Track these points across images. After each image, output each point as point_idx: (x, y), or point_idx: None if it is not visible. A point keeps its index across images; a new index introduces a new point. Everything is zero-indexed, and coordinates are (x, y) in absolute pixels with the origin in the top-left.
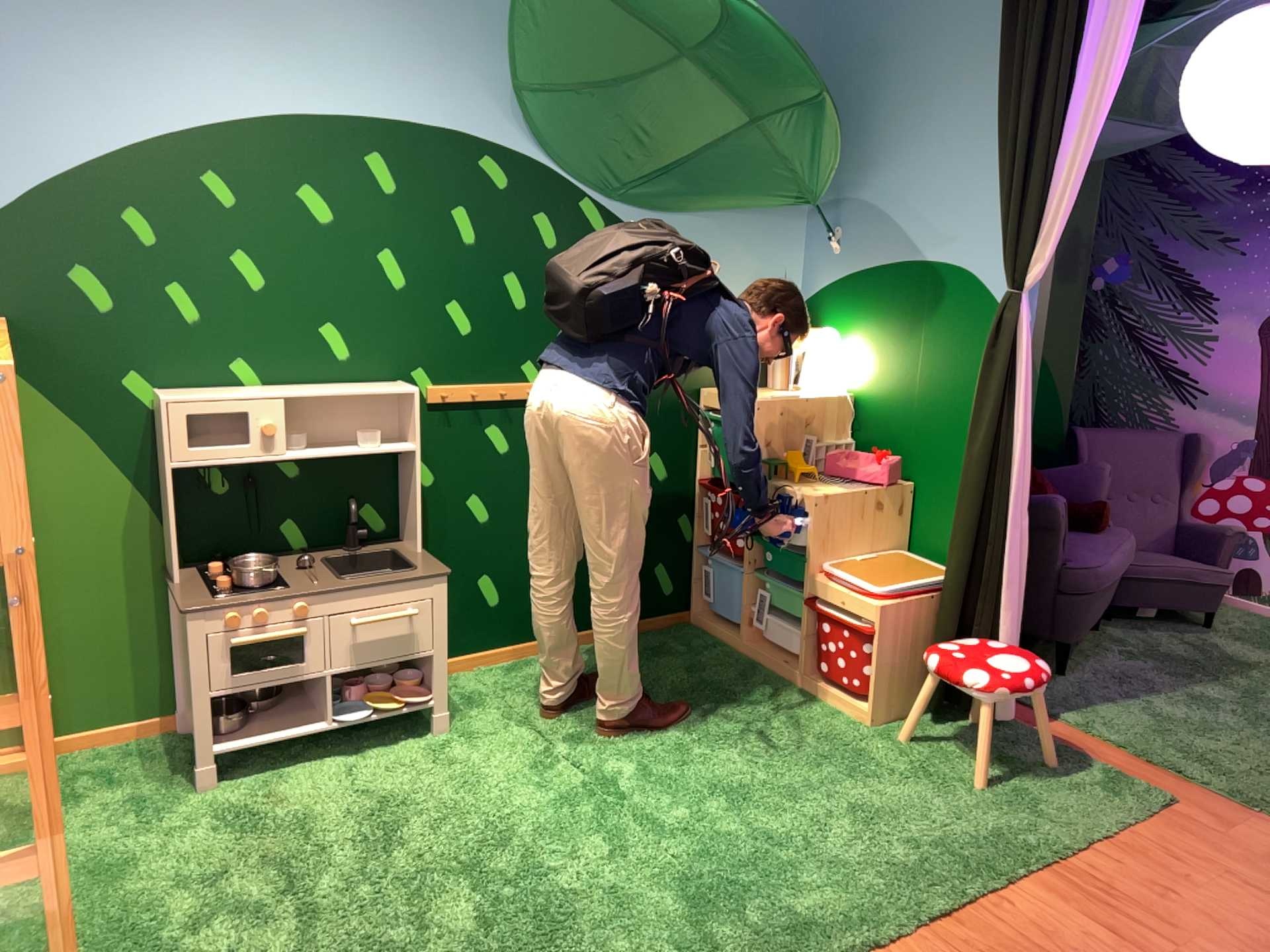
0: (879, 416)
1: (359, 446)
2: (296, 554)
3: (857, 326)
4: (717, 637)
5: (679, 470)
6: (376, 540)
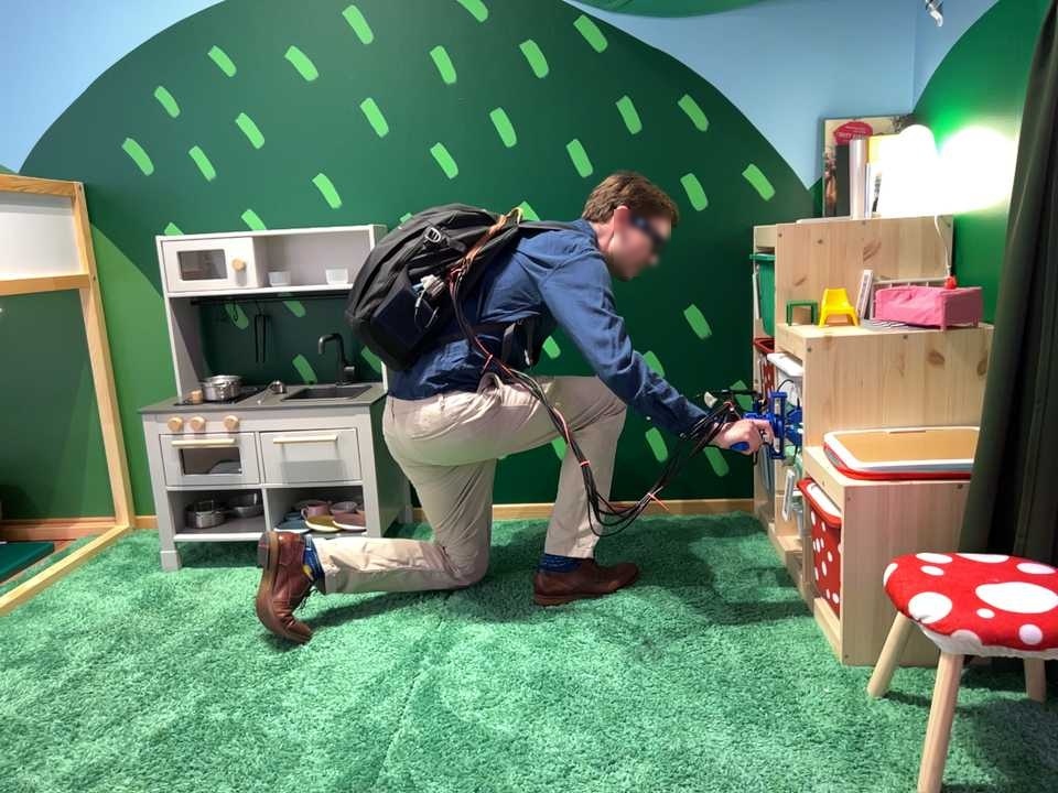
0: (983, 234)
1: (331, 284)
2: (291, 386)
3: (962, 111)
4: (764, 533)
5: (731, 327)
6: (372, 381)
